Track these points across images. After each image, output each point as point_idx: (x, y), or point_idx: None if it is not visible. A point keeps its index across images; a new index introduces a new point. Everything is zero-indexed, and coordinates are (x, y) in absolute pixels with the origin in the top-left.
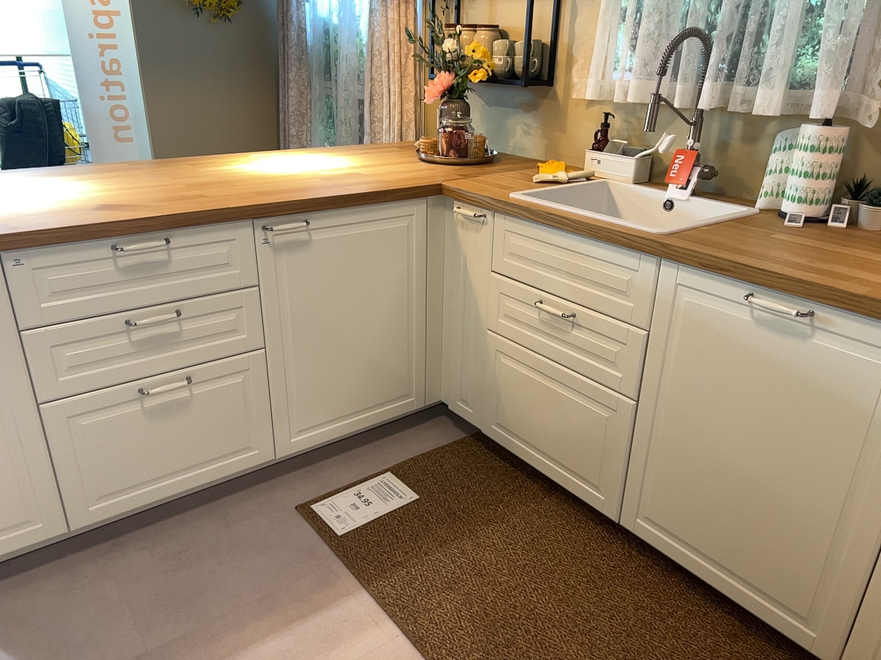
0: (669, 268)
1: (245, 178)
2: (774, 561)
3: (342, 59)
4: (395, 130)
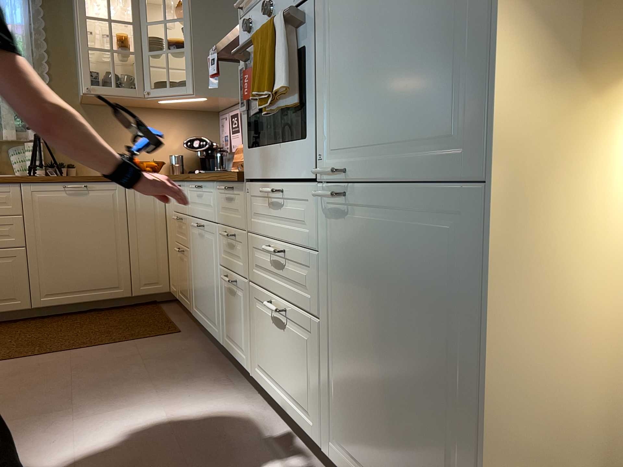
0: (26, 186)
1: None
2: (102, 274)
3: None
4: None
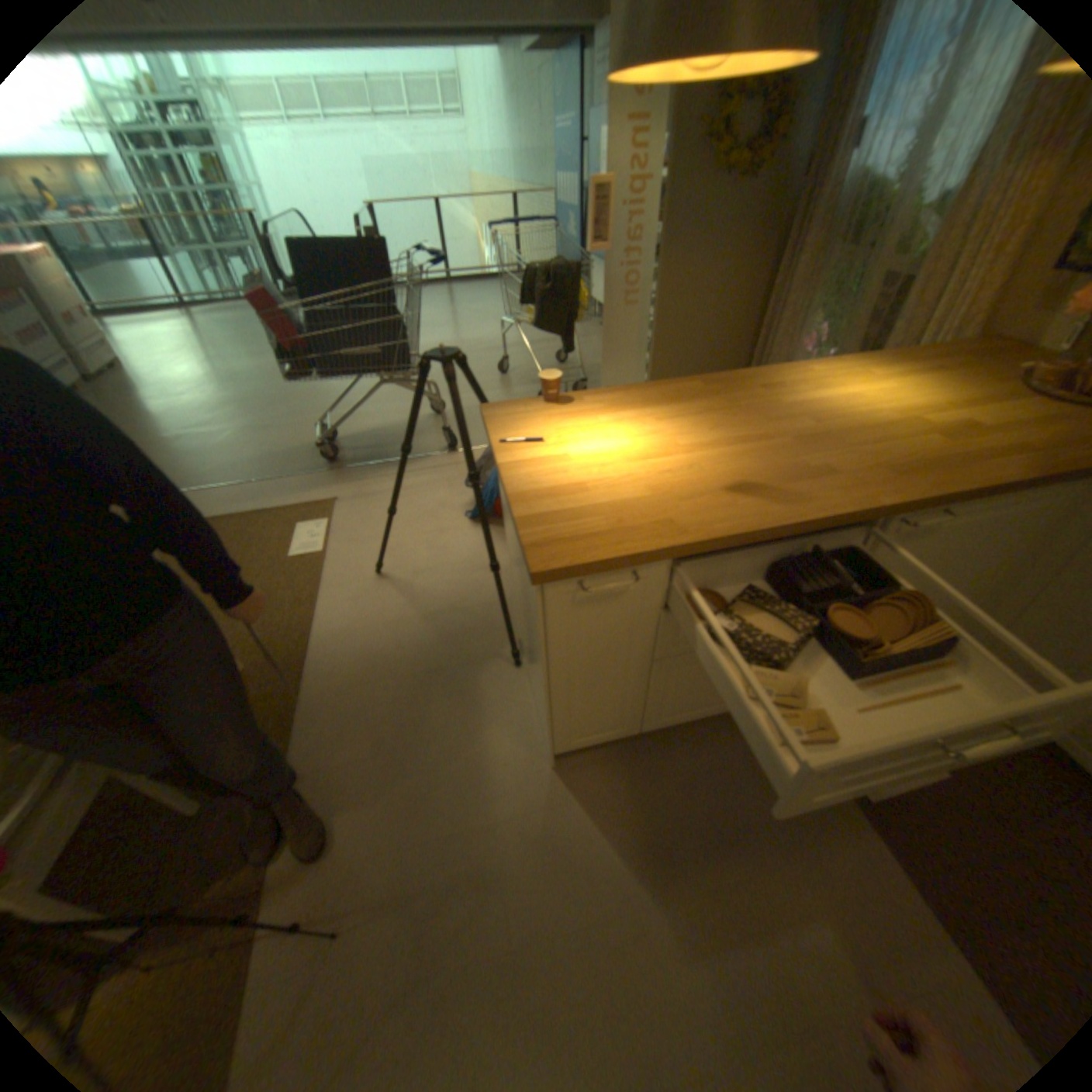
0: None
1: (845, 424)
2: None
3: (888, 222)
4: (955, 323)
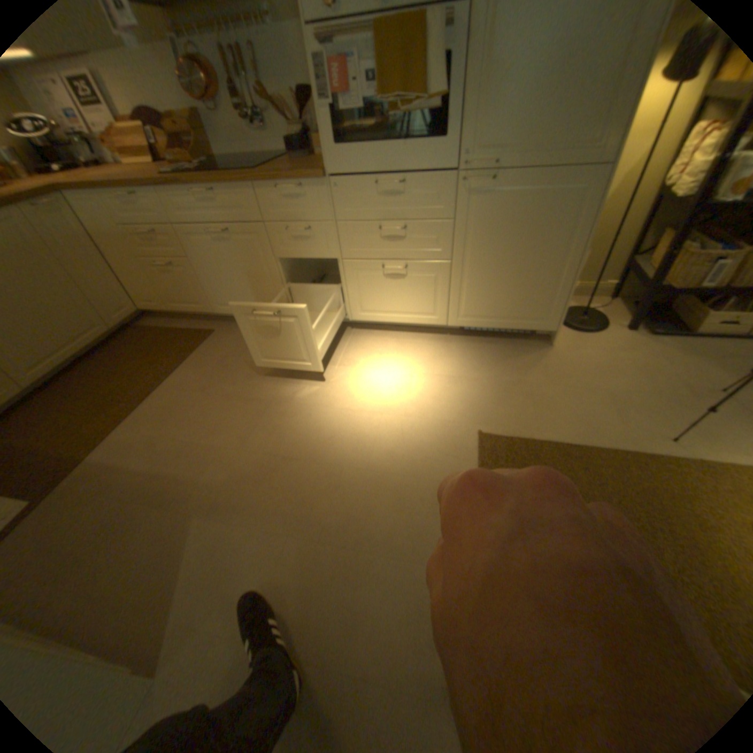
0: None
1: None
2: (67, 322)
3: None
4: None
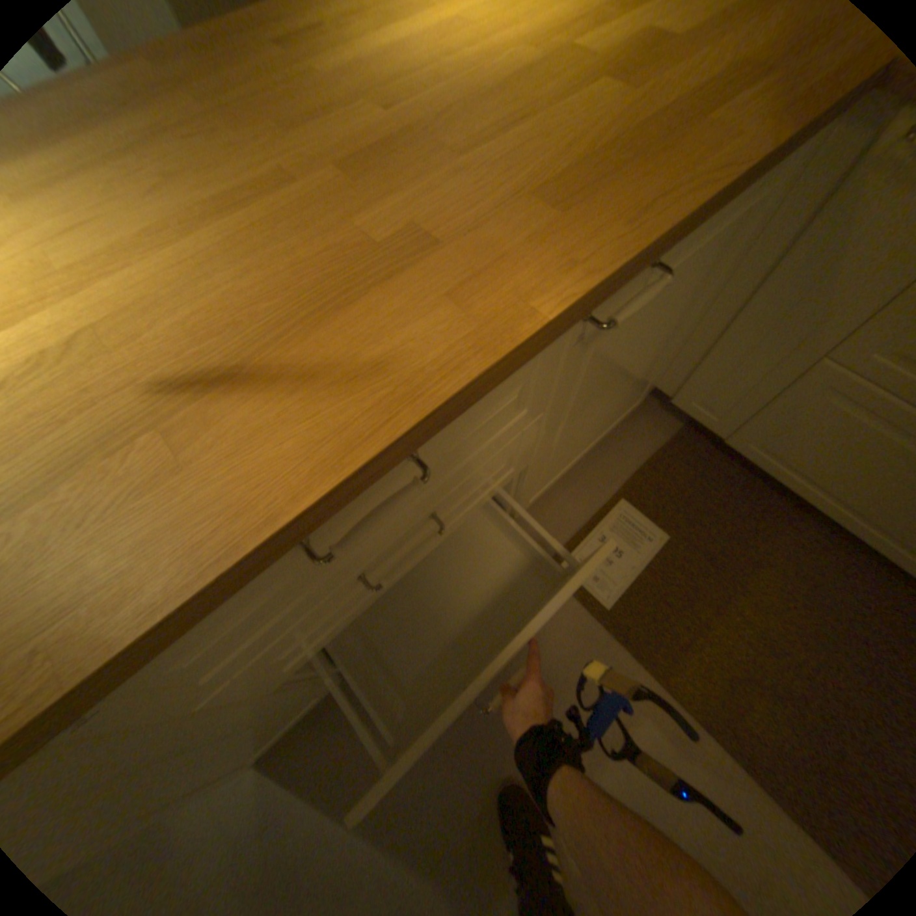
0: None
1: (443, 94)
2: None
3: None
4: None
